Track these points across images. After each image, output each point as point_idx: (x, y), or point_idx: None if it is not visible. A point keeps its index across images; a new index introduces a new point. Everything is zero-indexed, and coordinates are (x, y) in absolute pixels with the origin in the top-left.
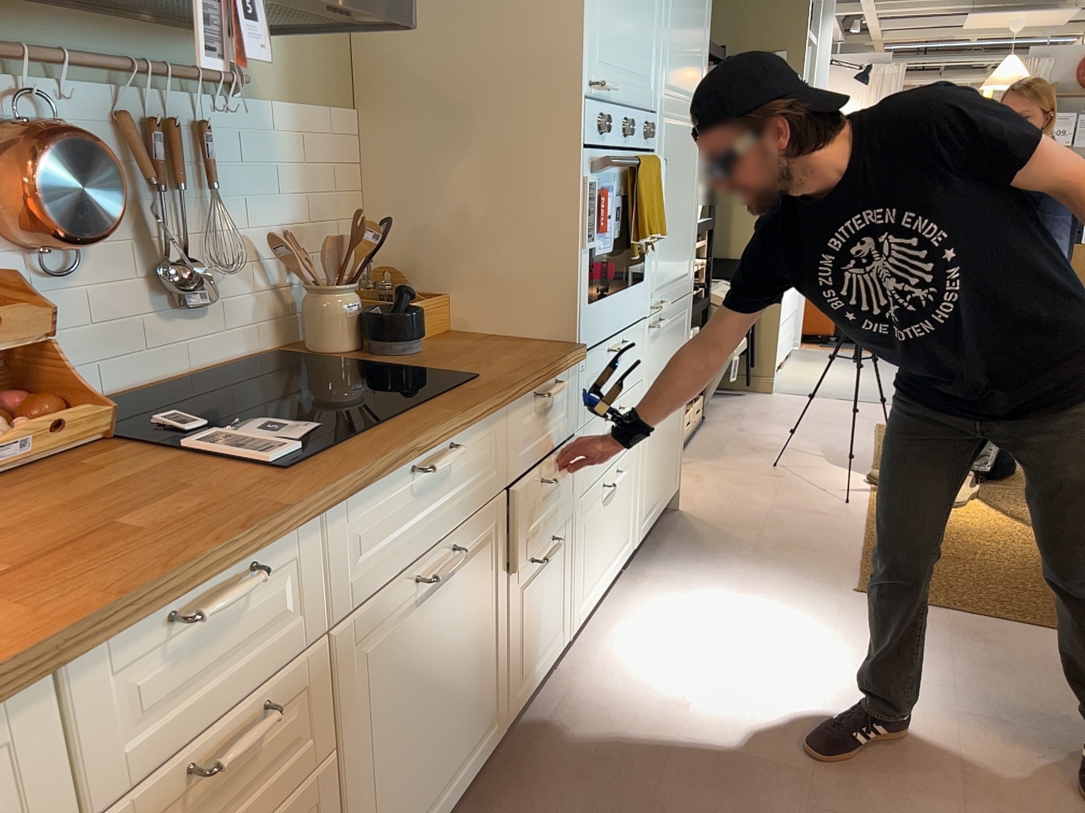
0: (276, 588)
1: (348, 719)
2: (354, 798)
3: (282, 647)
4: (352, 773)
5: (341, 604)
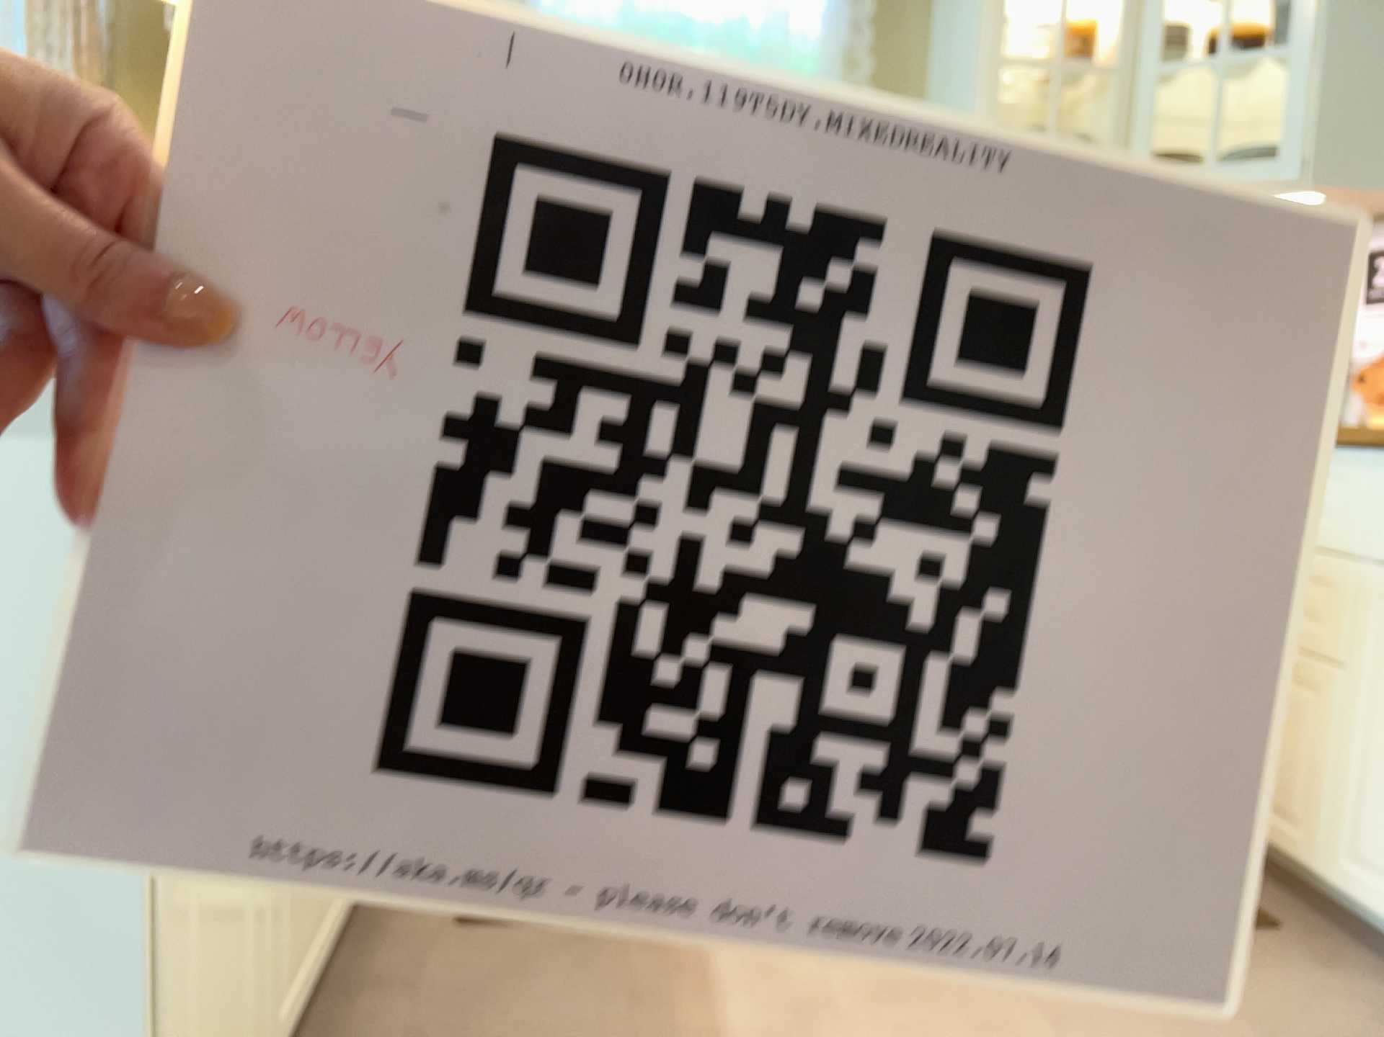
0: (1337, 488)
1: (1369, 661)
2: (1359, 744)
3: (1333, 537)
4: (1362, 717)
5: (1382, 548)
